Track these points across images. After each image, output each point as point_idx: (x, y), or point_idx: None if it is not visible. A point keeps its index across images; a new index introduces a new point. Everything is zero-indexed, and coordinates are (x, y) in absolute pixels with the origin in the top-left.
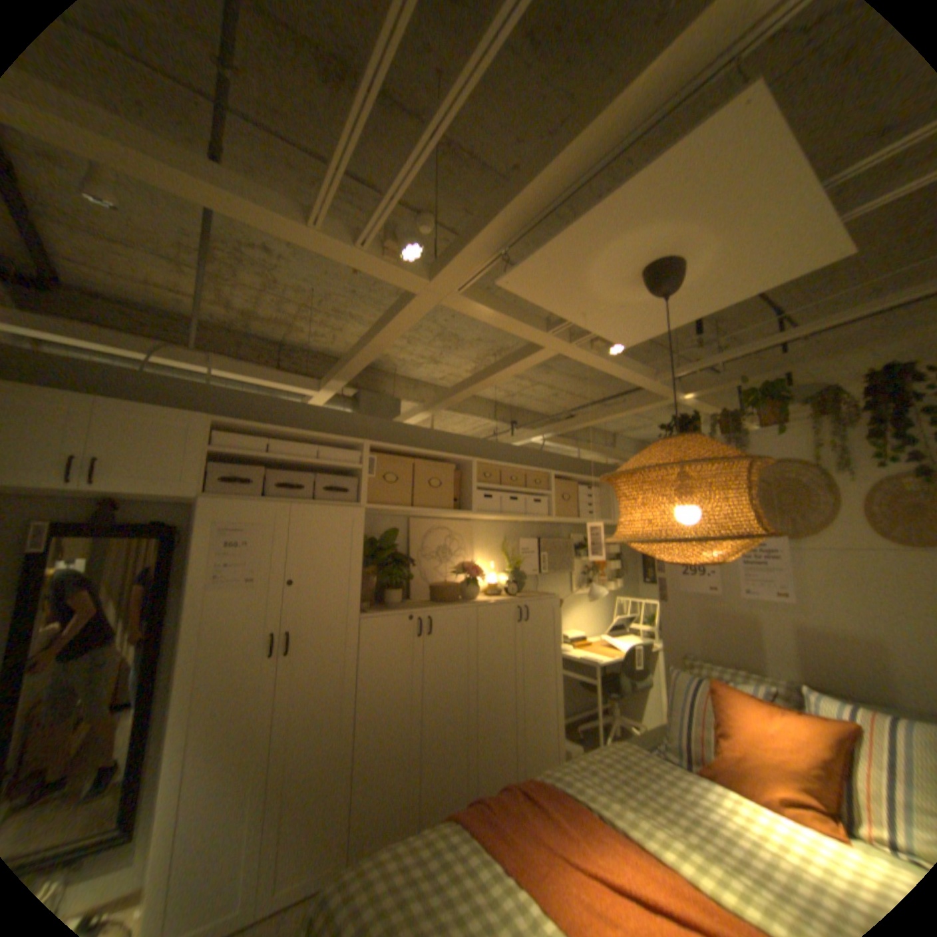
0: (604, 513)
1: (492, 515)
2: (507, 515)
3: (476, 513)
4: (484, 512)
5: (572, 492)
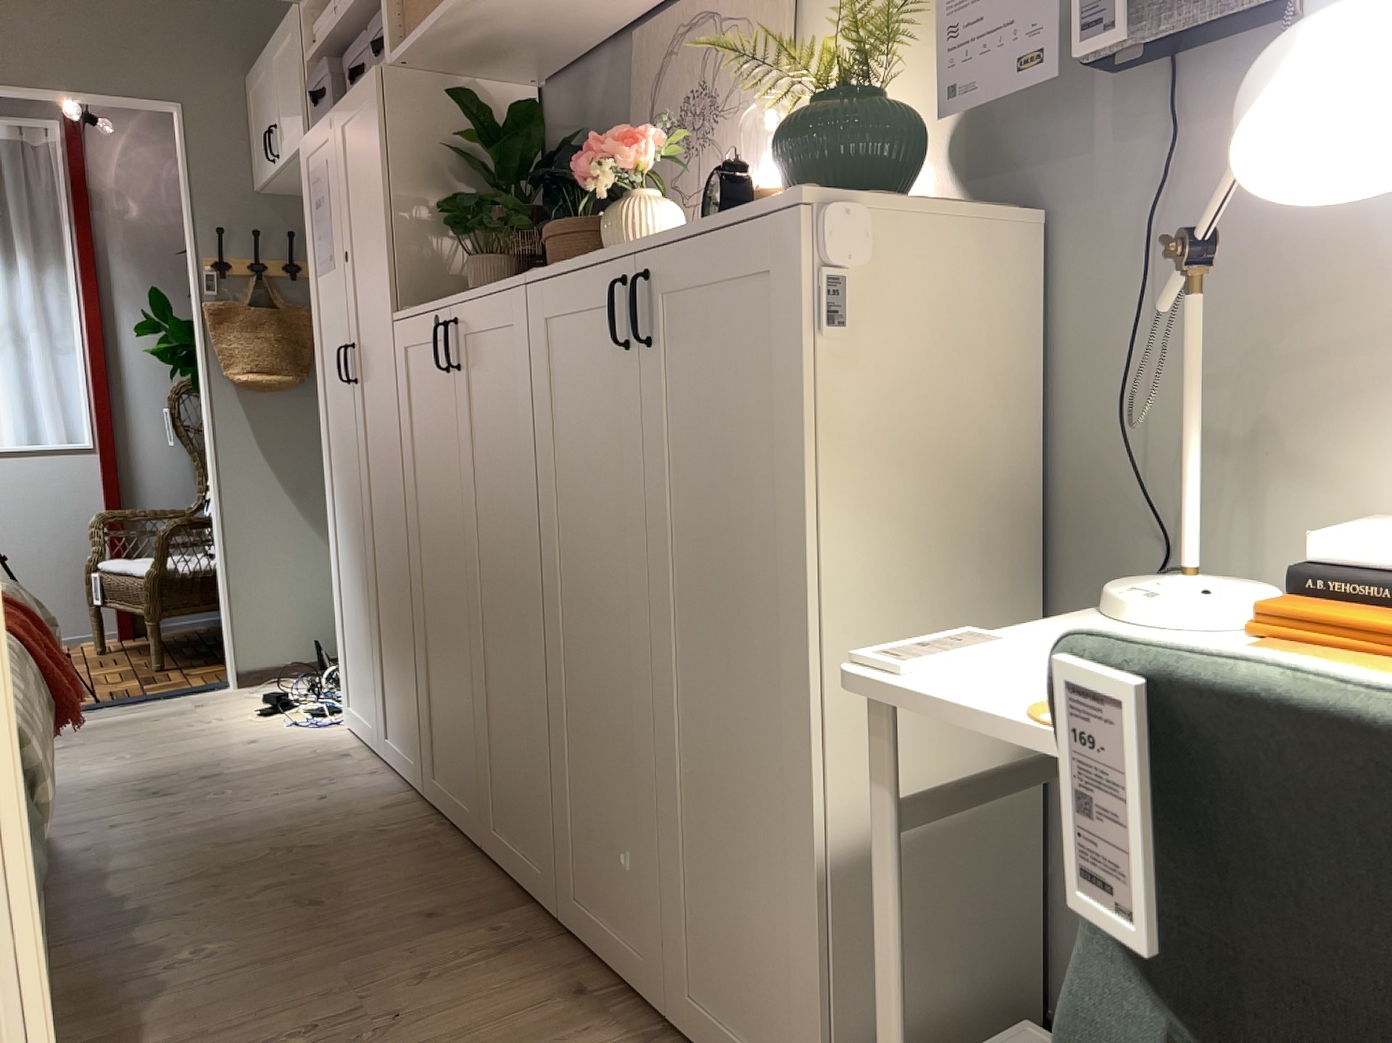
0: None
1: None
2: None
3: None
4: None
5: None
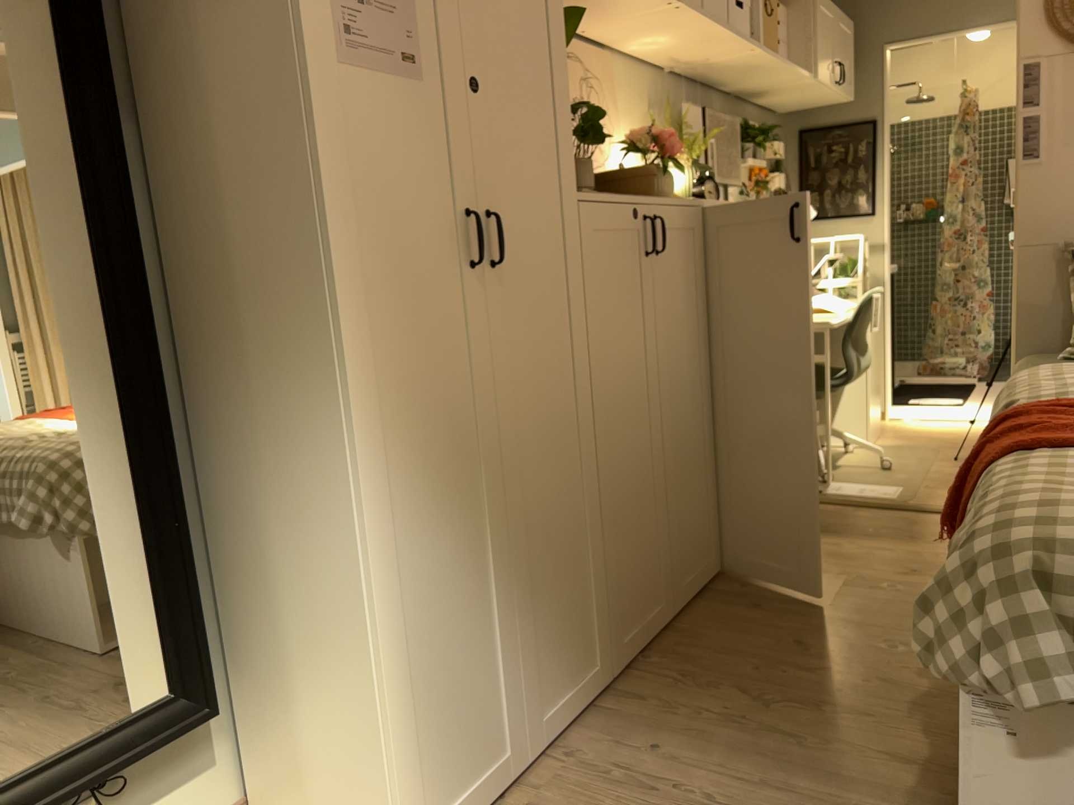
0: (796, 62)
1: (700, 15)
2: (717, 22)
3: (685, 2)
4: (694, 4)
5: (774, 1)
